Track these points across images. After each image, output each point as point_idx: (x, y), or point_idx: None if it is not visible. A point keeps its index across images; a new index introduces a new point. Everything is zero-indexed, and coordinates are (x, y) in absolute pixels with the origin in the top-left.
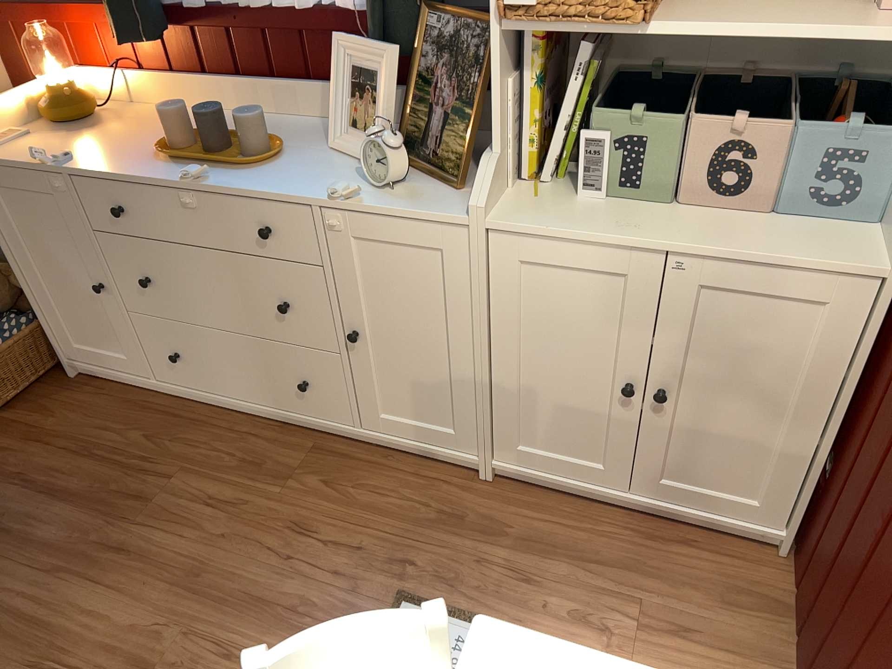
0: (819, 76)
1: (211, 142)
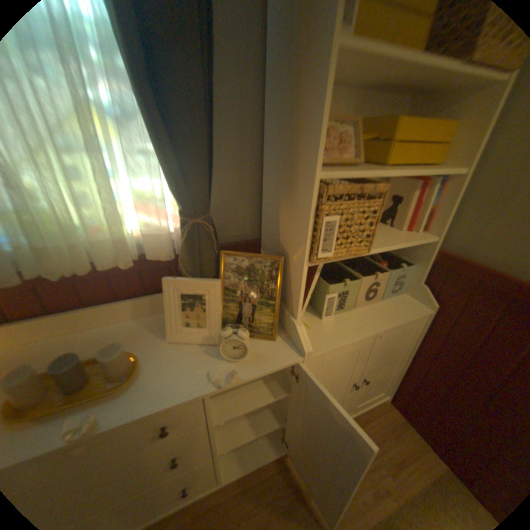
0: None
1: (72, 386)
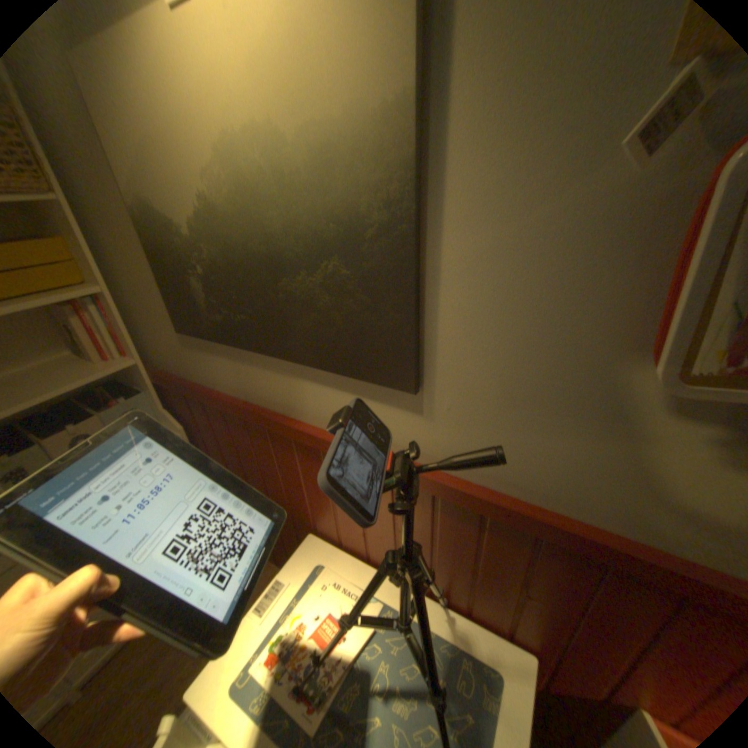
0: (81, 393)
1: None
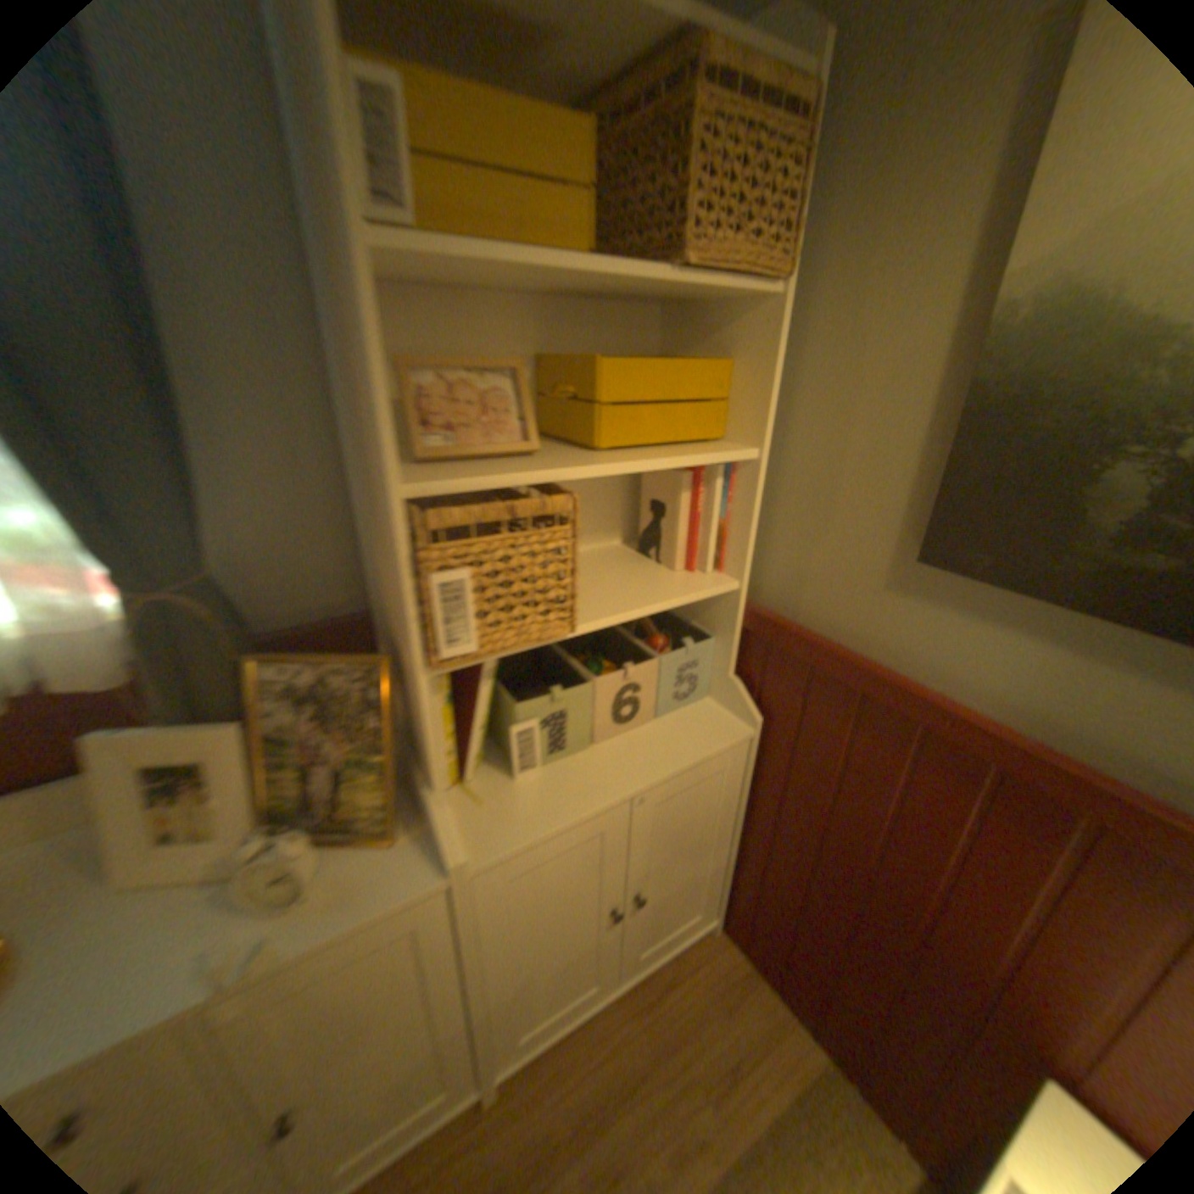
0: None
1: None
